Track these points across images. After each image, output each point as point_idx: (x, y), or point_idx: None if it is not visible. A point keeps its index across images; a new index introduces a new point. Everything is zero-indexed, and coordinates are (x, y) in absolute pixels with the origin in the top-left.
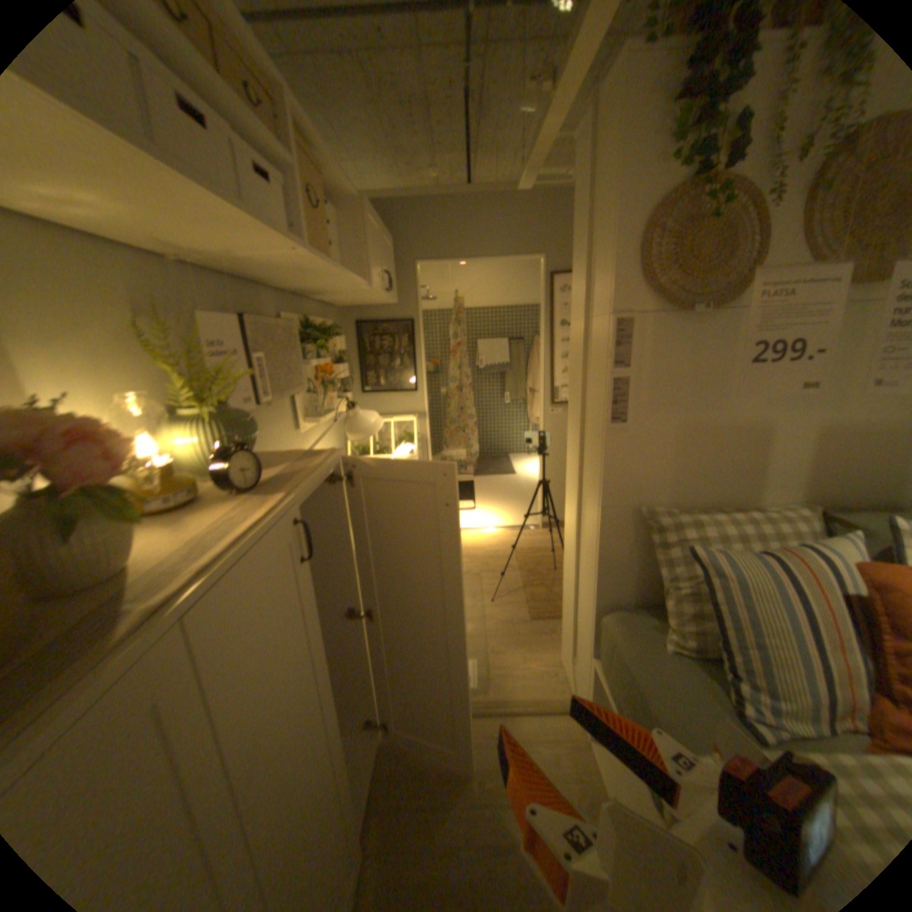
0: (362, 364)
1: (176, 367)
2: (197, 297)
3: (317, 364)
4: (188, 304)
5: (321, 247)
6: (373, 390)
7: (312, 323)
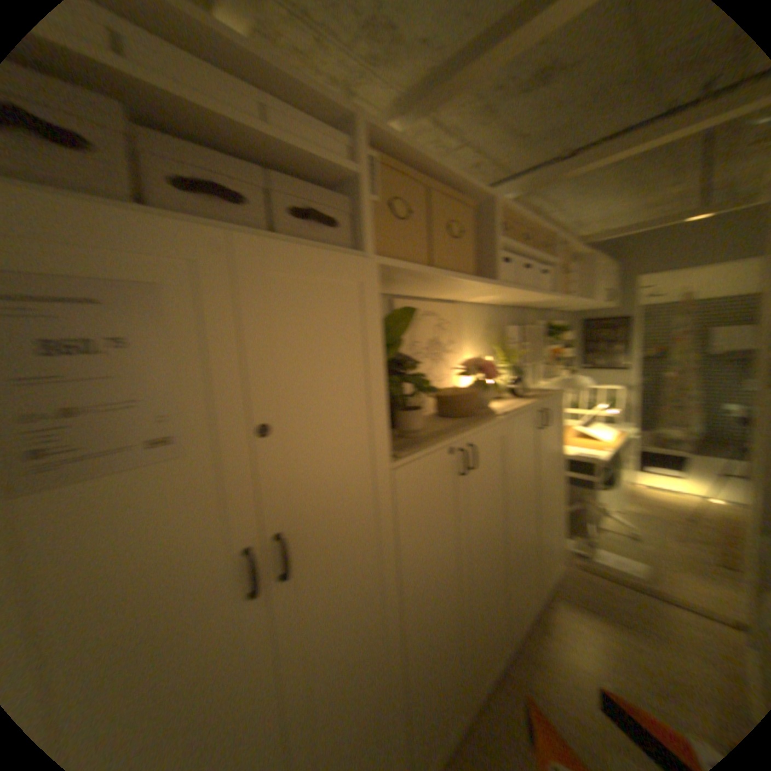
0: (584, 350)
1: (496, 350)
2: (505, 321)
3: (553, 350)
4: (503, 325)
5: (567, 293)
6: (591, 368)
7: (553, 326)
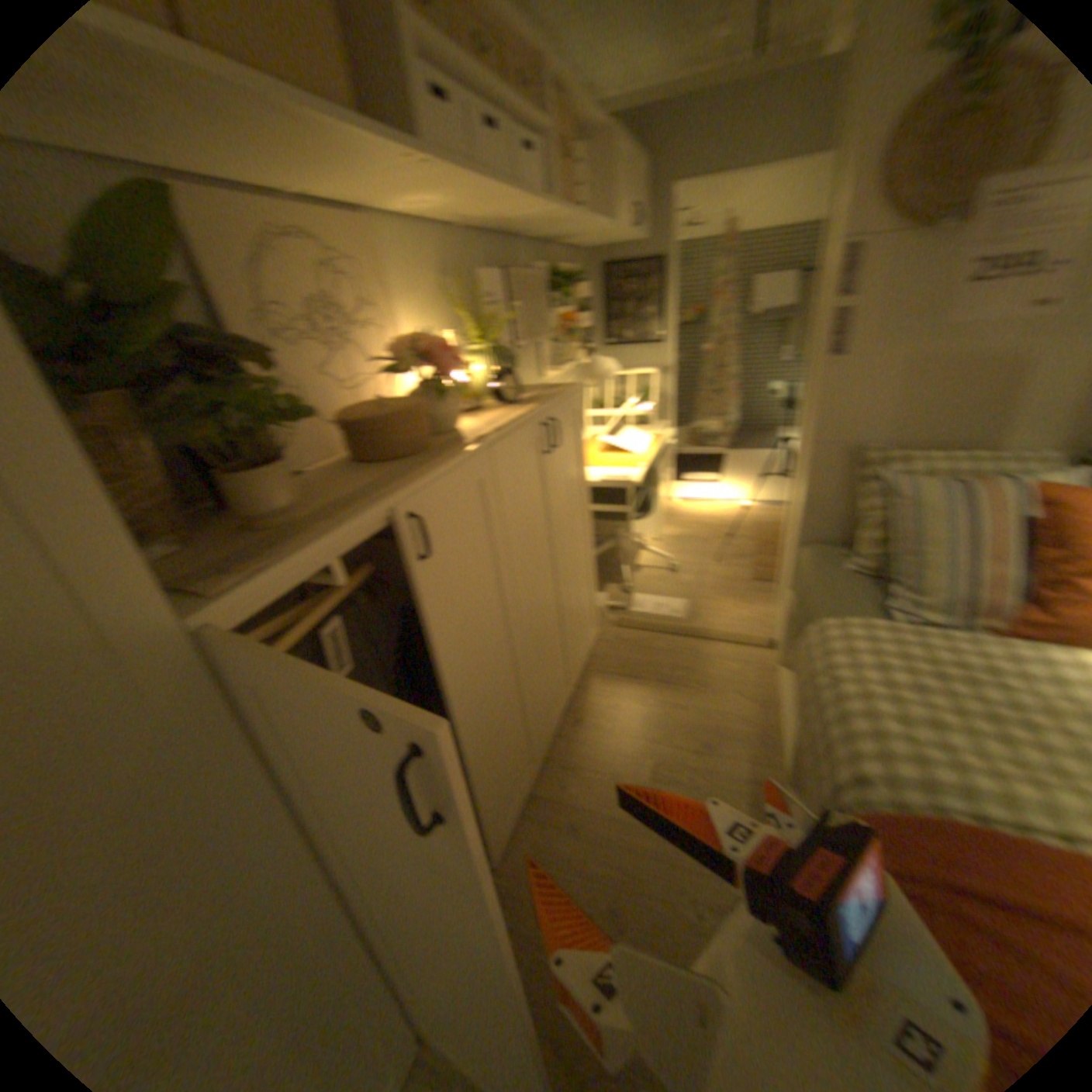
0: (609, 315)
1: (467, 317)
2: (477, 259)
3: (564, 316)
4: (473, 266)
5: (573, 199)
6: (619, 344)
7: (561, 272)
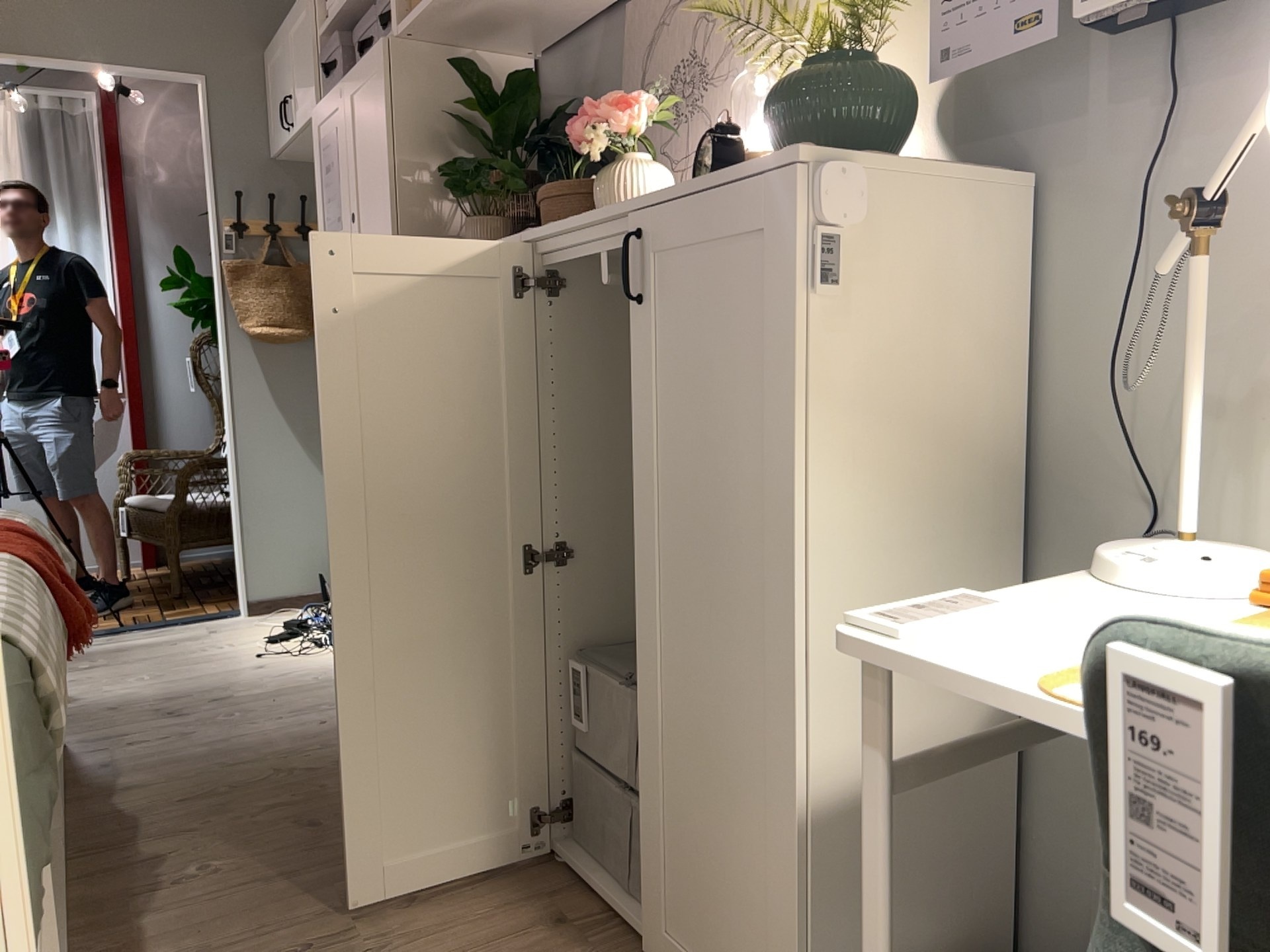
0: None
1: None
2: None
3: None
4: None
5: None
6: None
7: None
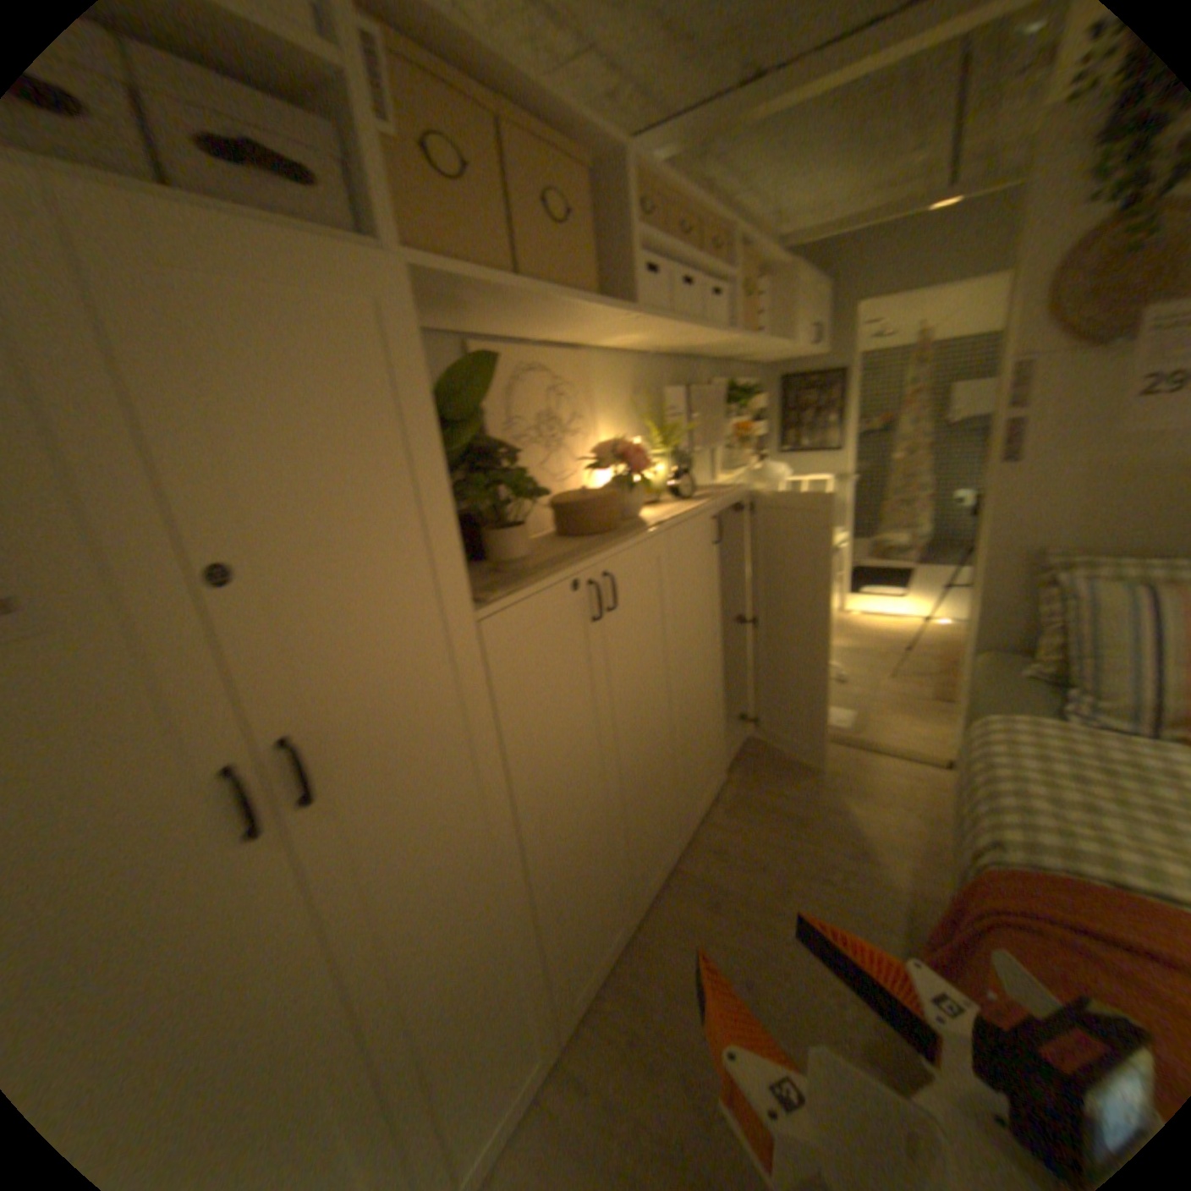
0: (783, 424)
1: (650, 427)
2: (662, 379)
3: (737, 425)
4: (658, 385)
5: (751, 329)
6: (792, 451)
7: (737, 387)
